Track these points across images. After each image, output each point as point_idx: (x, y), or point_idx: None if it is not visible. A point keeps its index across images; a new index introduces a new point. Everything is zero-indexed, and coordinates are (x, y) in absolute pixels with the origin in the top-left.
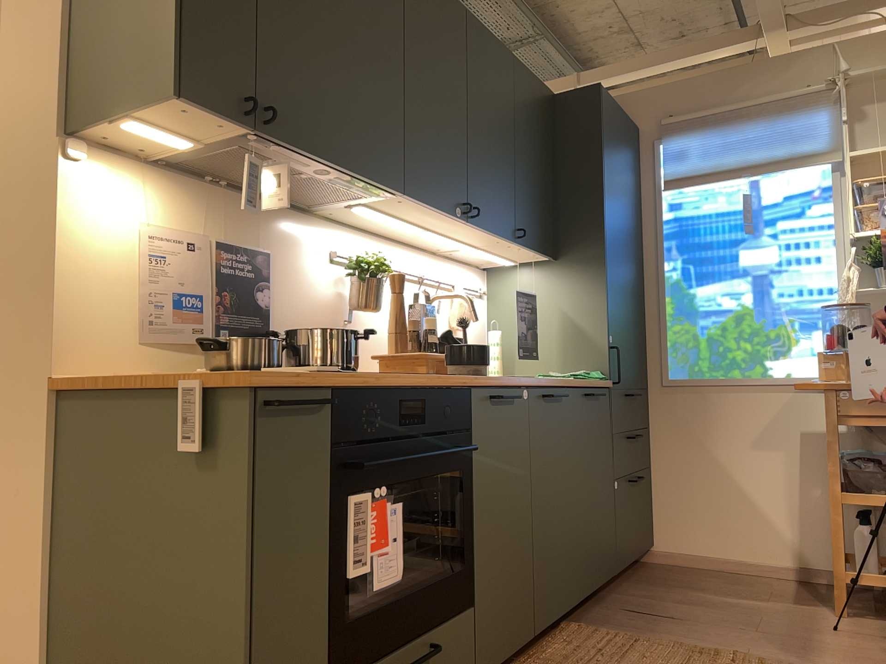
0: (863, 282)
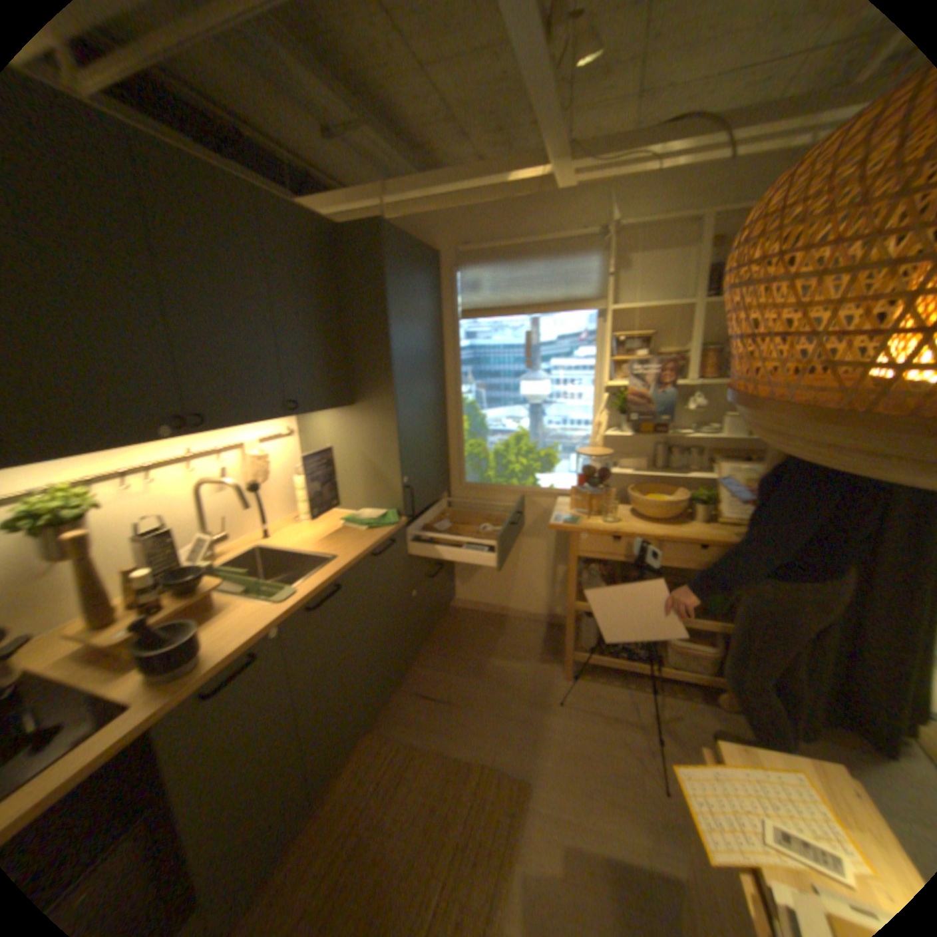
0: (611, 419)
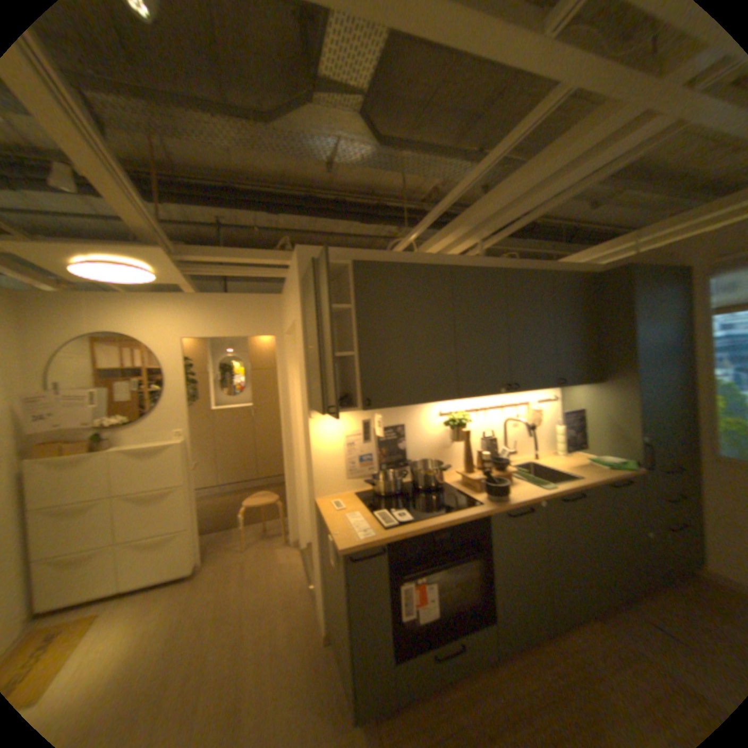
0: None
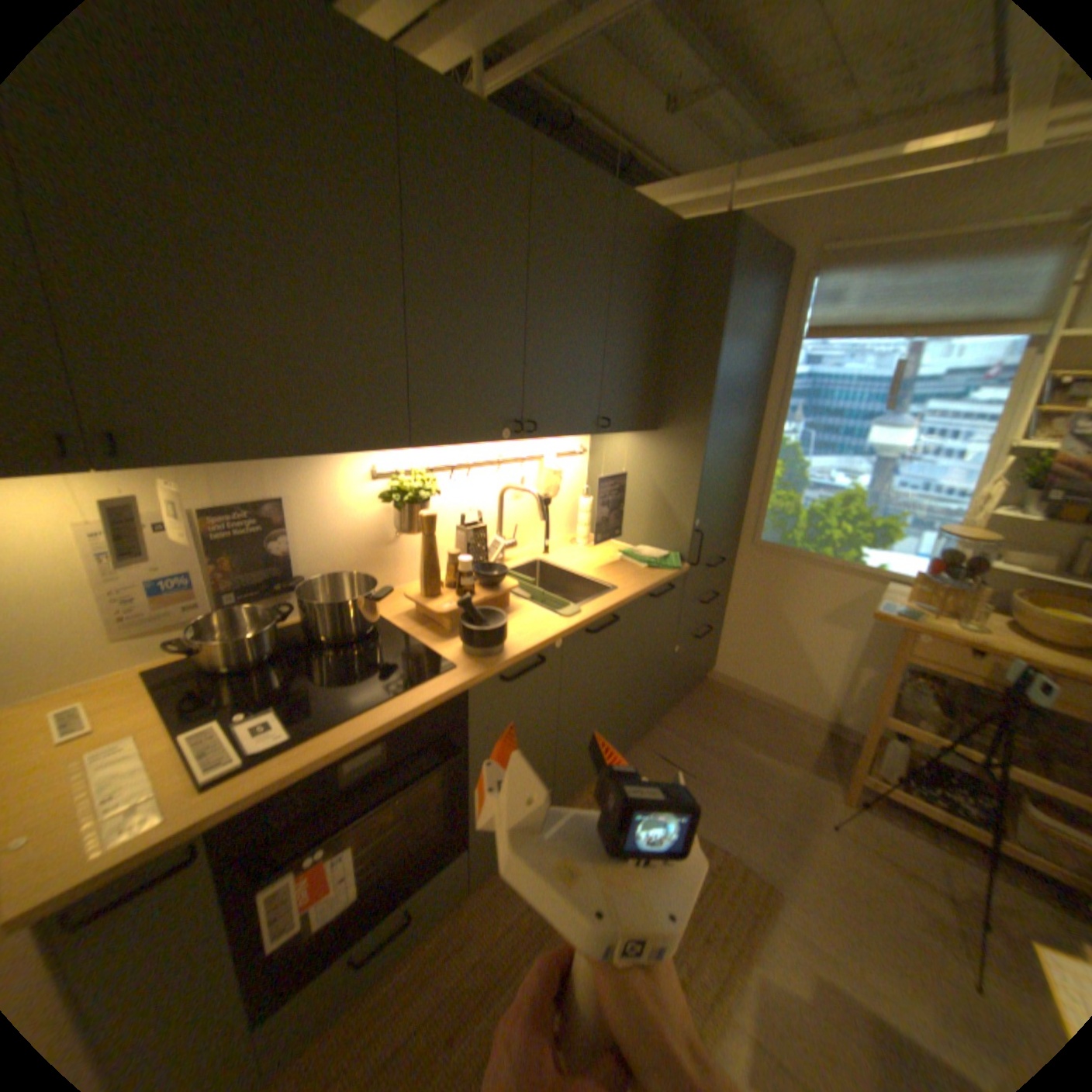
0: (1010, 492)
